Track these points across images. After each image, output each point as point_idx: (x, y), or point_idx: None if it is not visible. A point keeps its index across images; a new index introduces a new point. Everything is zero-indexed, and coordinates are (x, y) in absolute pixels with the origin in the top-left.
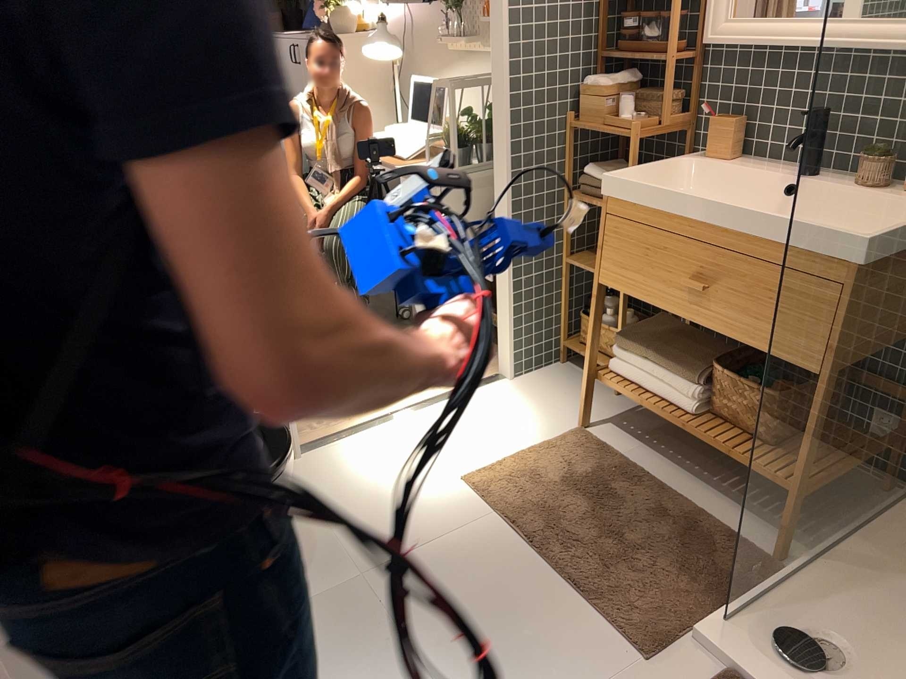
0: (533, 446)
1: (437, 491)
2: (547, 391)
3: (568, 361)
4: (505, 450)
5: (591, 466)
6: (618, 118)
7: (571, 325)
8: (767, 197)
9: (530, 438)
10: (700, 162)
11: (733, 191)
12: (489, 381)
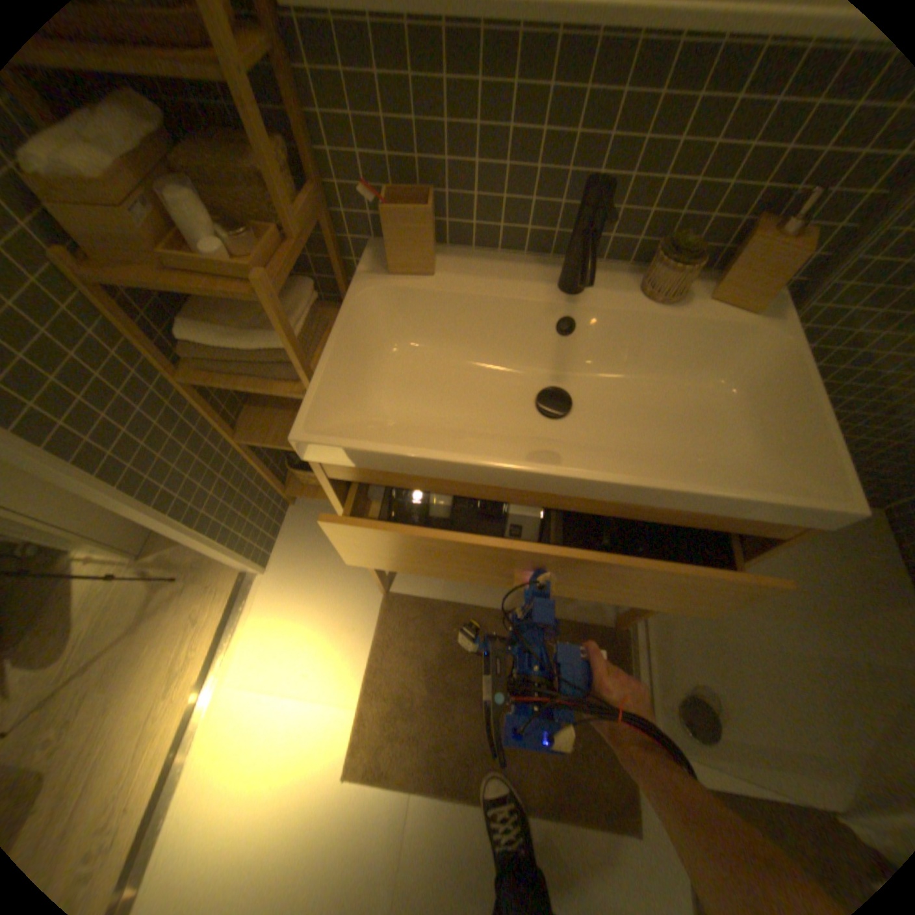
0: (364, 663)
1: (330, 828)
2: (309, 562)
3: (292, 498)
4: (345, 697)
5: (433, 644)
6: (192, 259)
7: (274, 473)
8: (520, 327)
9: (352, 654)
10: (382, 282)
11: (462, 325)
12: (236, 592)
